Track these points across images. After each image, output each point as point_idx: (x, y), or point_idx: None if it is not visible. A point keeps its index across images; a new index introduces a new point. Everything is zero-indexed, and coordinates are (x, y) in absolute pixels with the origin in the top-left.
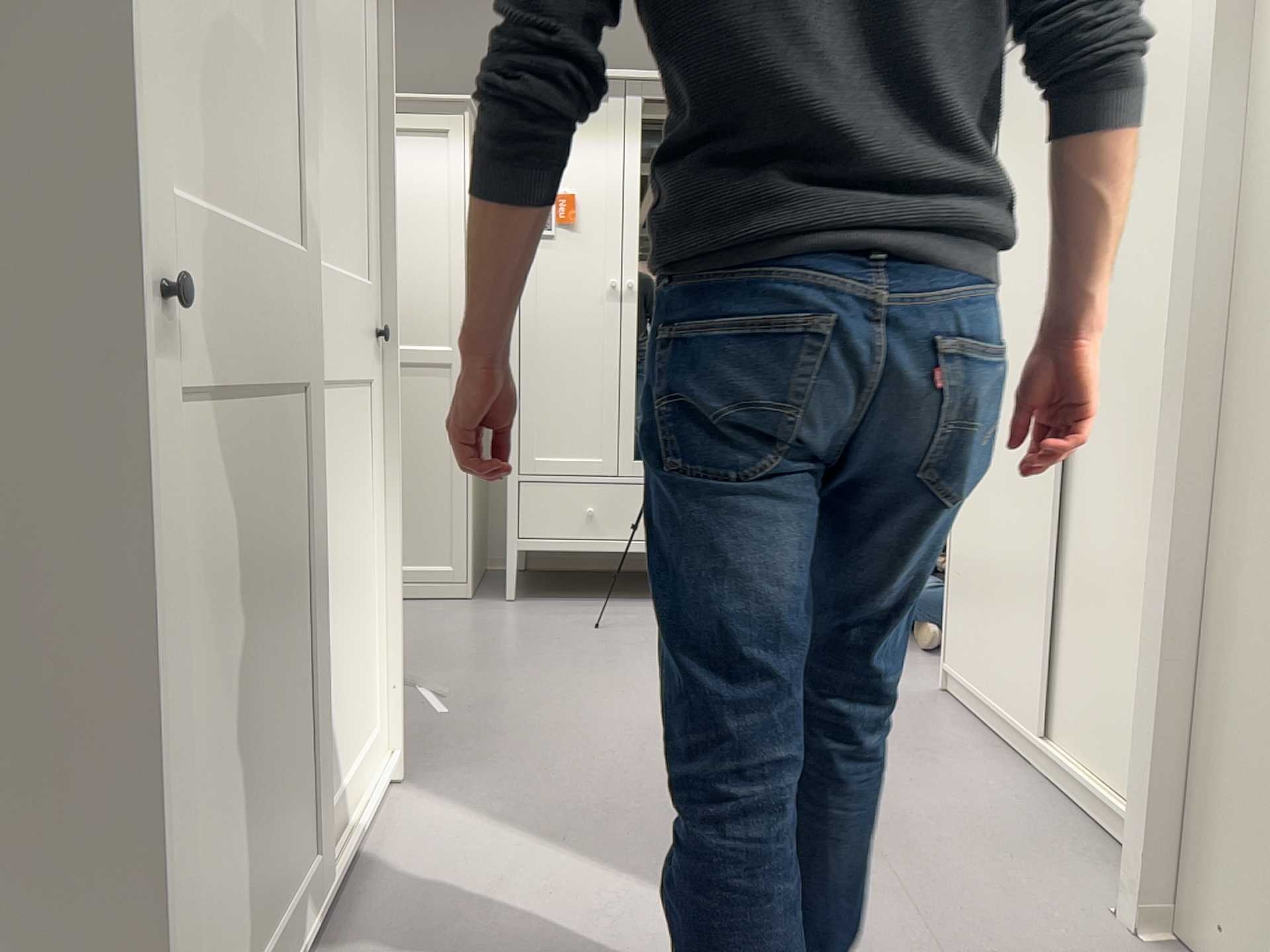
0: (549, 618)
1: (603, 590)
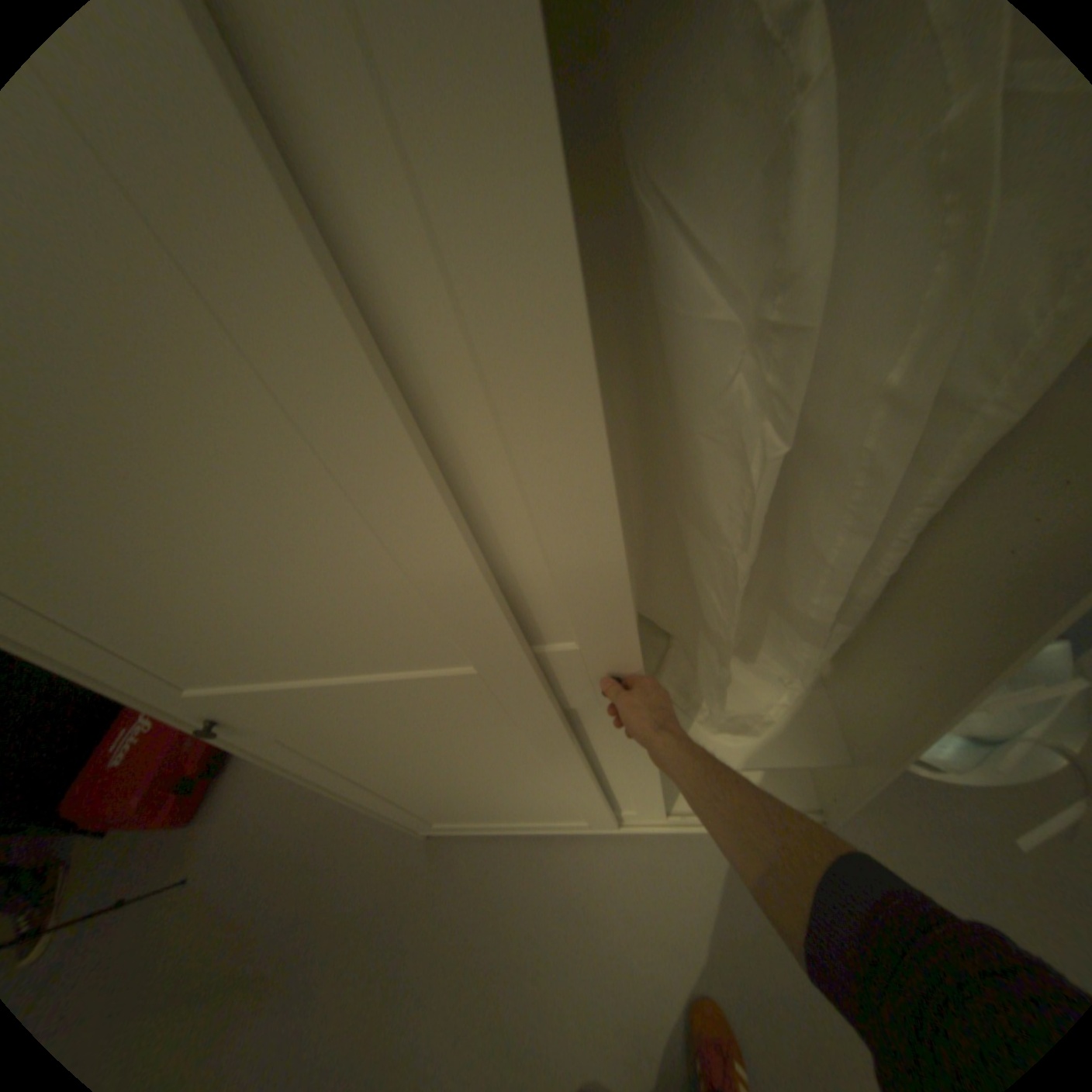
0: None
1: None
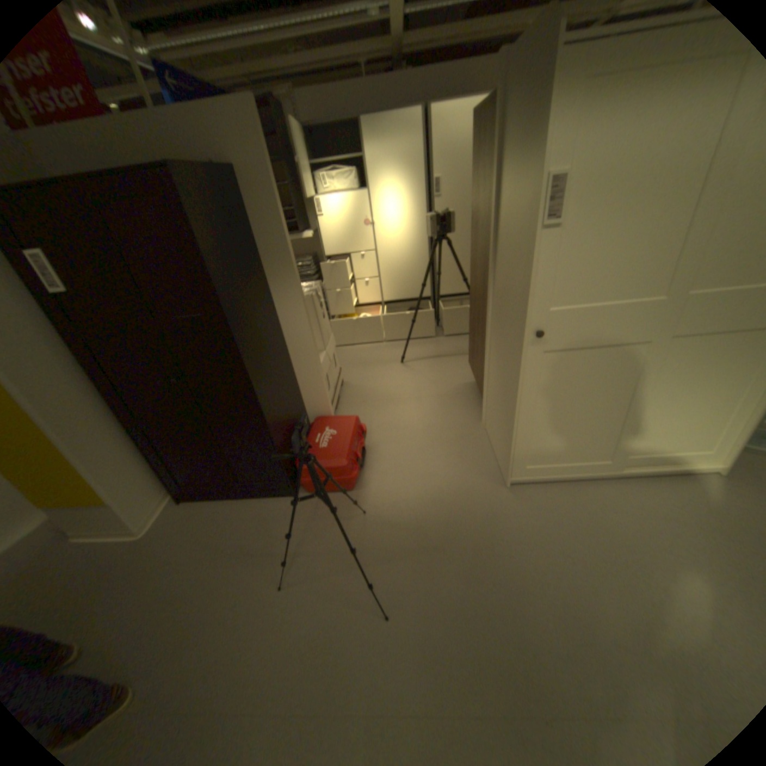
0: None
1: None
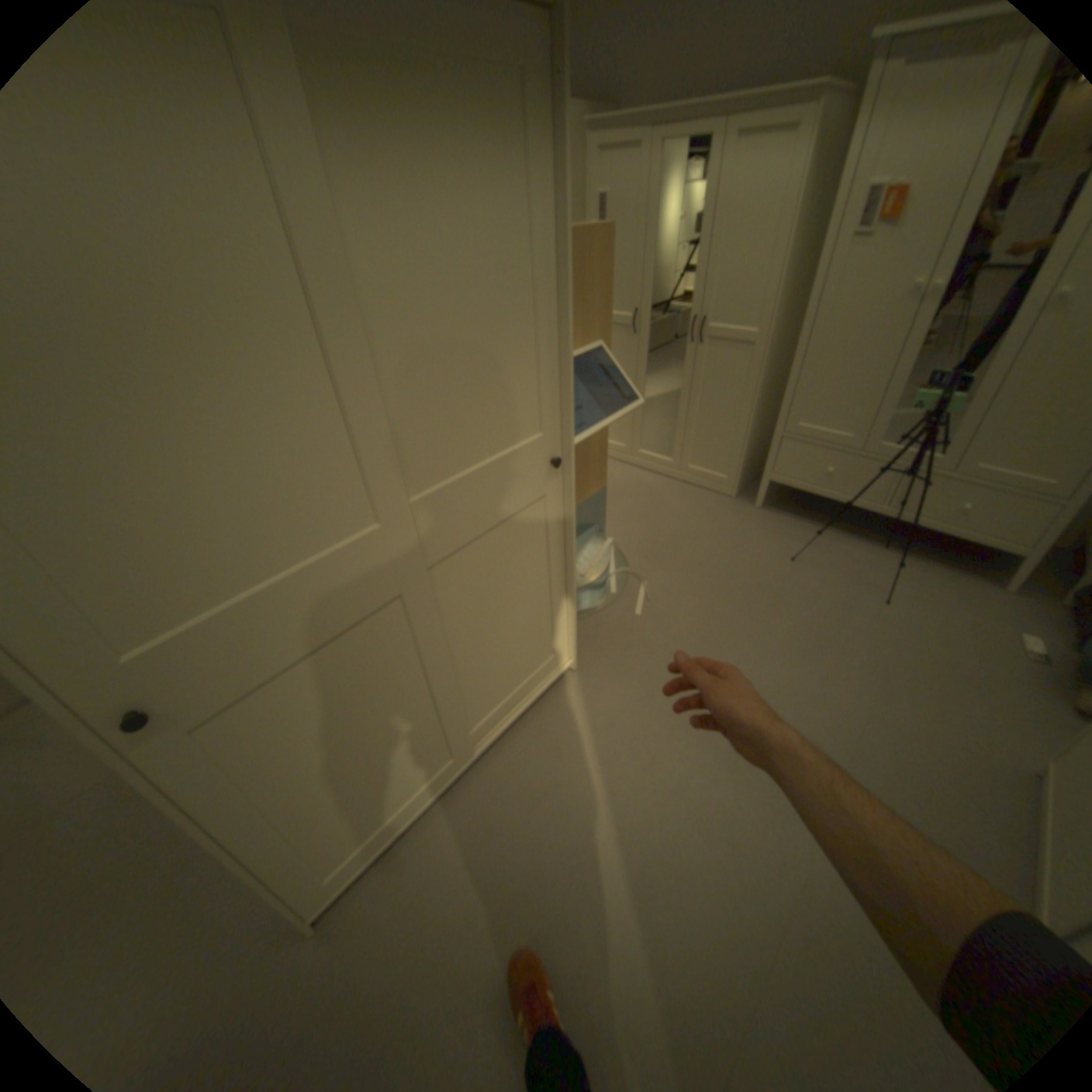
0: (769, 534)
1: (833, 511)
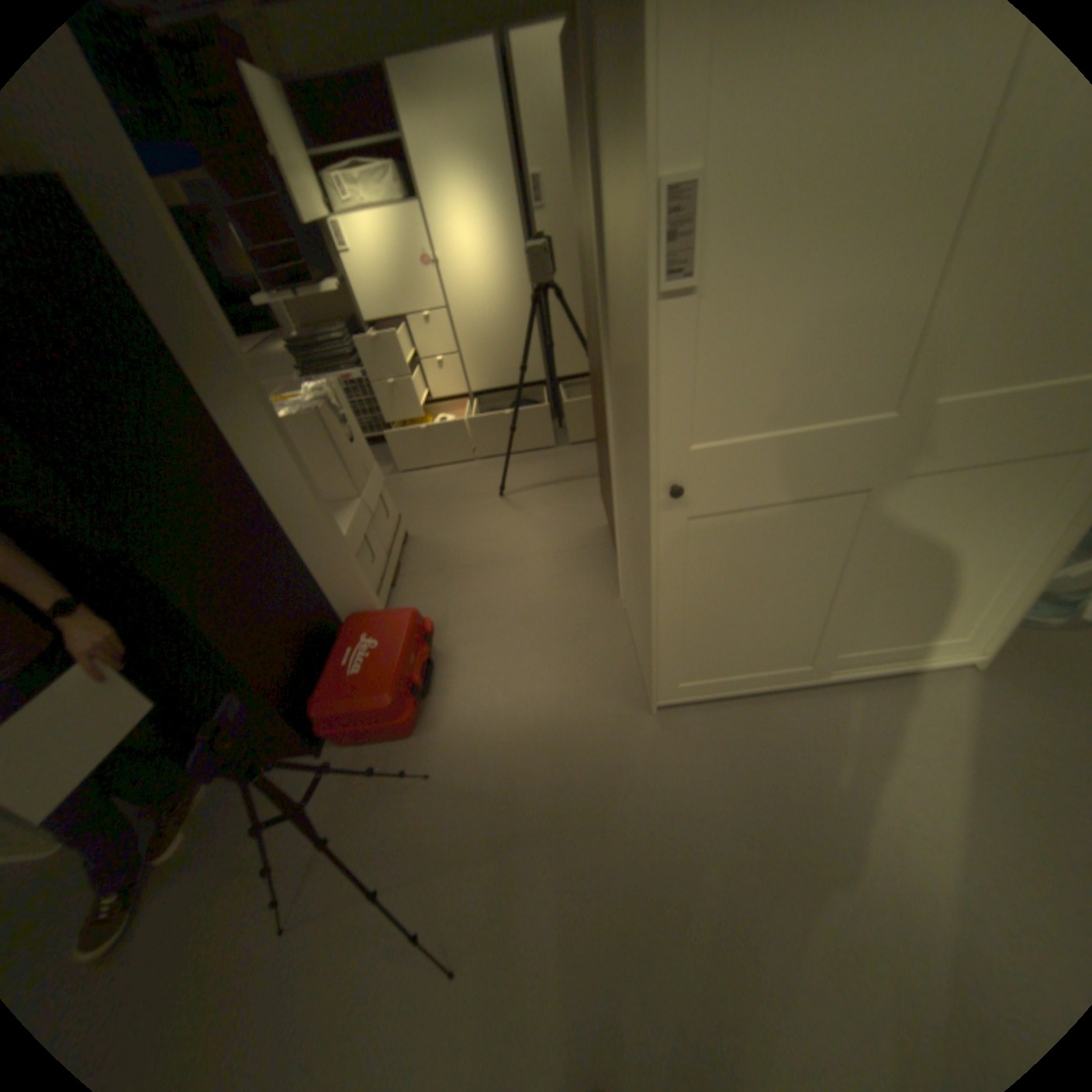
0: None
1: None
